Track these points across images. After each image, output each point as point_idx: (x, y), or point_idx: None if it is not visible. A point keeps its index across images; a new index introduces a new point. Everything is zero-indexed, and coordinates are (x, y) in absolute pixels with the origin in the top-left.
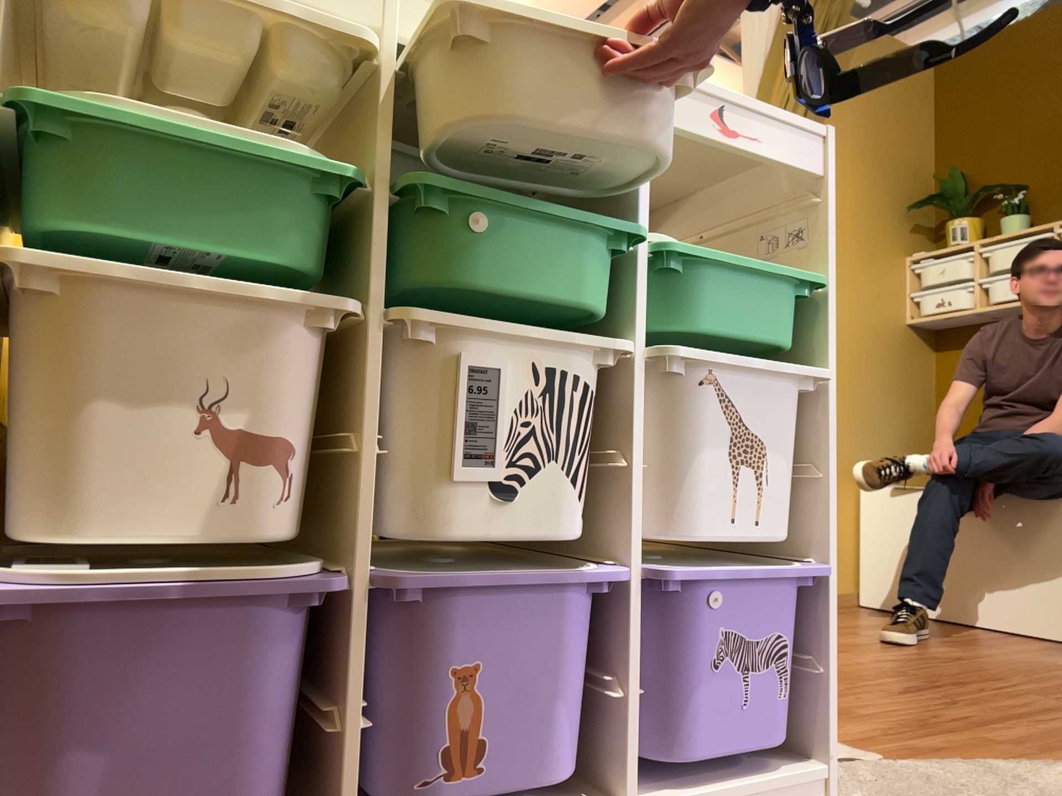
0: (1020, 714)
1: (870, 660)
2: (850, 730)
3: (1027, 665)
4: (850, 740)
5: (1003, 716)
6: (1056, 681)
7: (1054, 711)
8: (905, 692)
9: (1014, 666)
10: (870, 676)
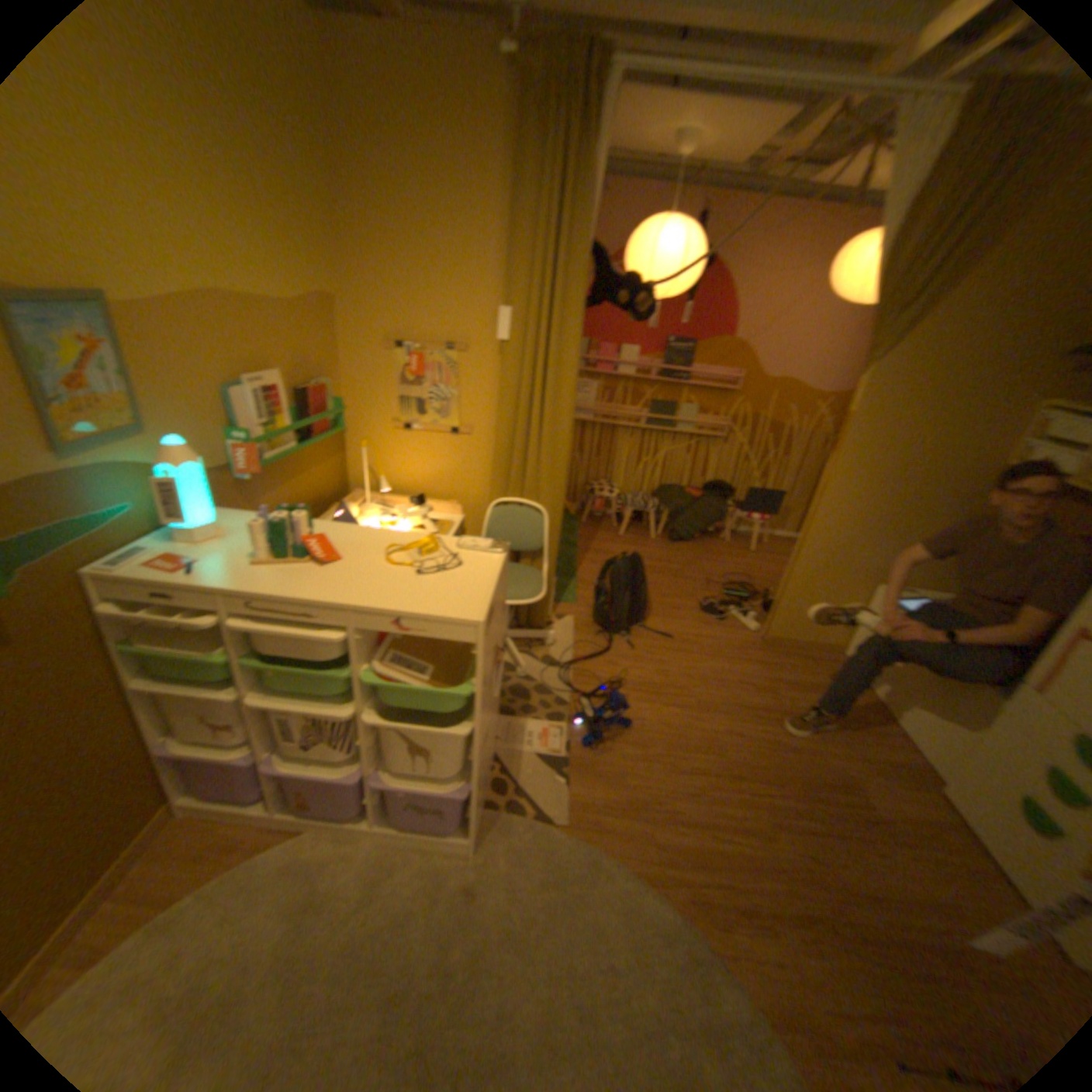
0: (711, 833)
1: (723, 734)
2: (589, 799)
3: (827, 787)
4: (574, 807)
5: (697, 829)
6: (812, 813)
7: (739, 841)
8: (681, 779)
9: (814, 783)
10: (692, 752)
